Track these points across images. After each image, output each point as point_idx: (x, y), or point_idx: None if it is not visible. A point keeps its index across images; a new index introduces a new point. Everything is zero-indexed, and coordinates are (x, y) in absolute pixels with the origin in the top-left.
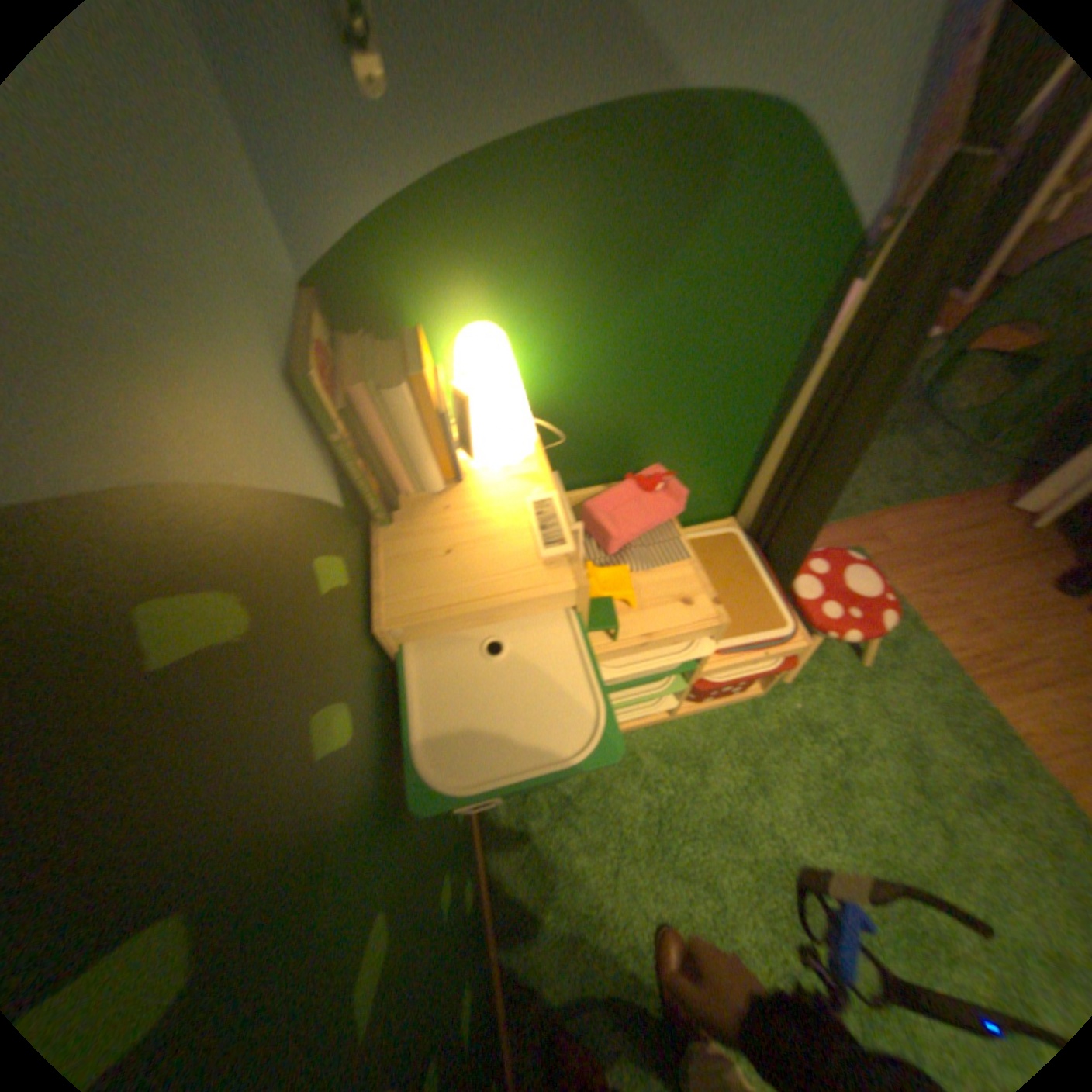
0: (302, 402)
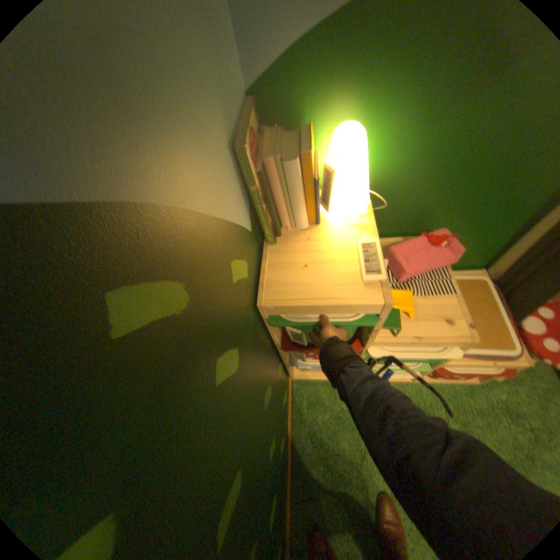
0: (237, 165)
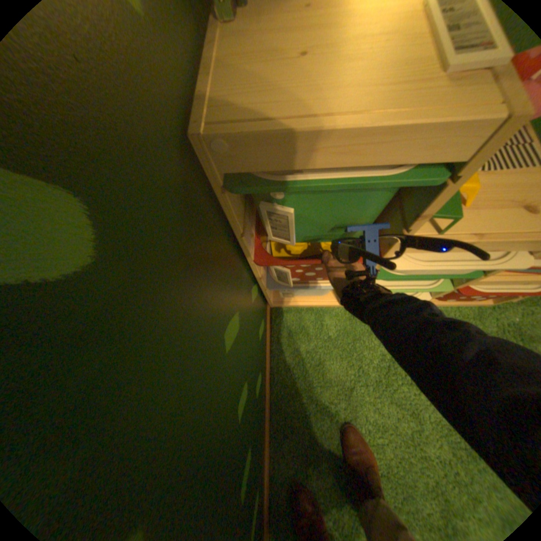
0: None
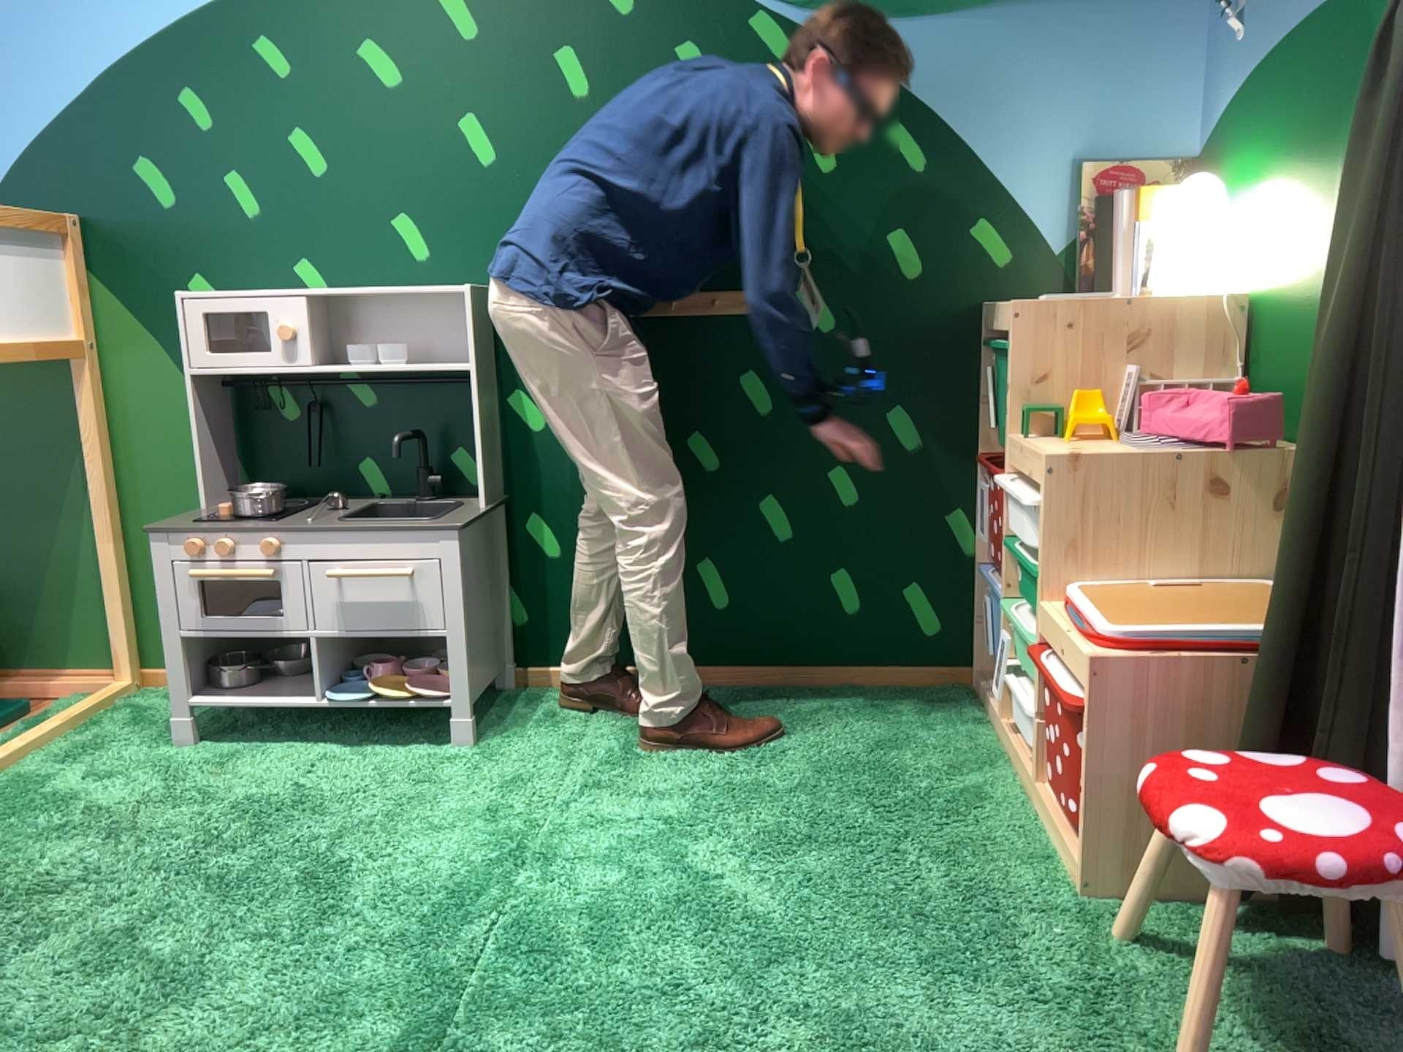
0: (1070, 182)
